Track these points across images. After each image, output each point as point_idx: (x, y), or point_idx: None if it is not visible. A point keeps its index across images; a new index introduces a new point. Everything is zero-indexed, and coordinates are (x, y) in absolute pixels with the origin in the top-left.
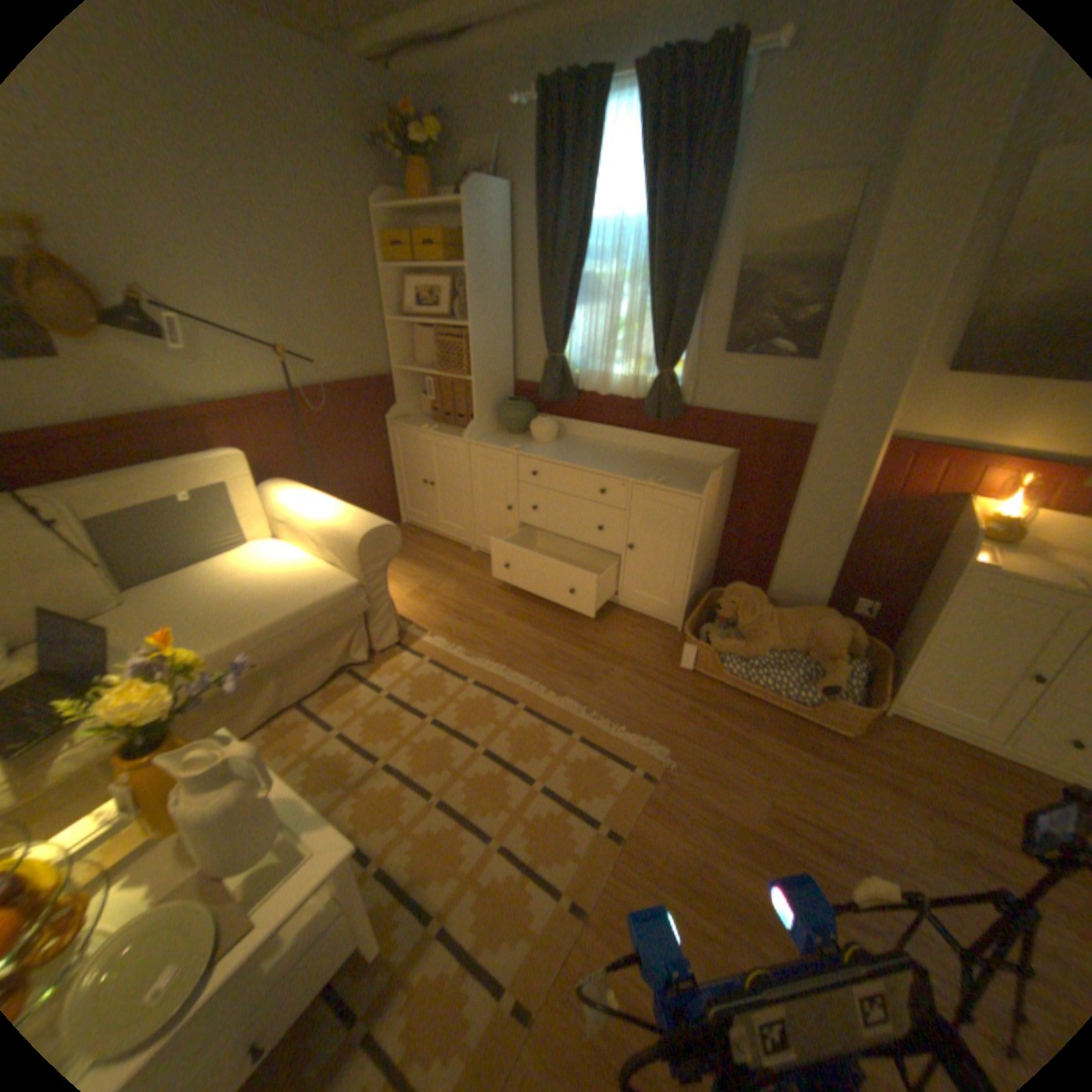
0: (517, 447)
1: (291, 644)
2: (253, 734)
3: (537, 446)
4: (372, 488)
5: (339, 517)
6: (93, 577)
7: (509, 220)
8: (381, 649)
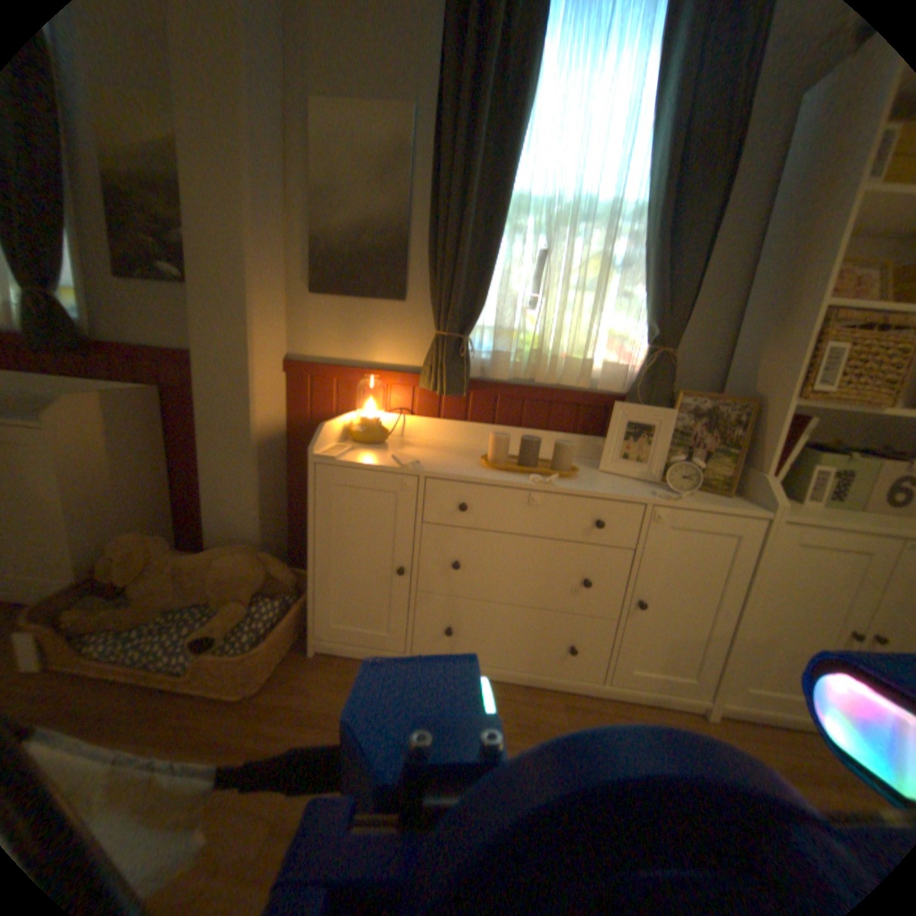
0: None
1: None
2: None
3: None
4: None
5: None
6: None
7: None
8: None
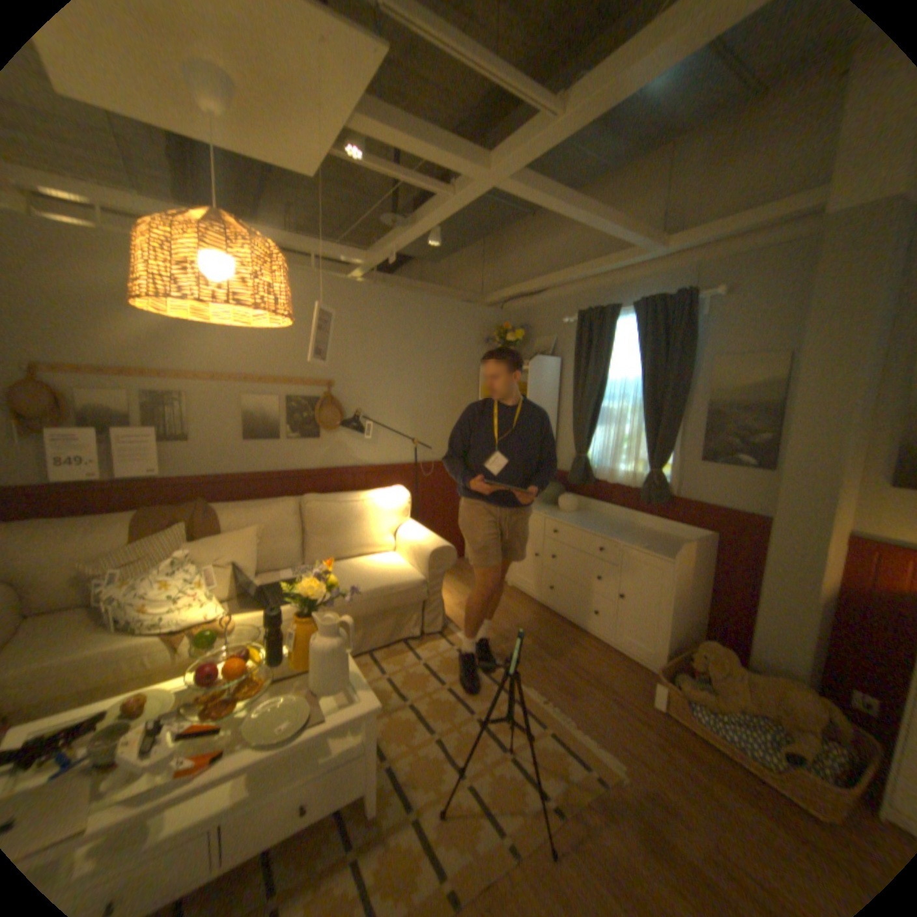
0: (545, 511)
1: (377, 607)
2: None
3: (560, 513)
4: (449, 530)
5: (422, 538)
6: (297, 547)
7: (557, 376)
8: (428, 633)
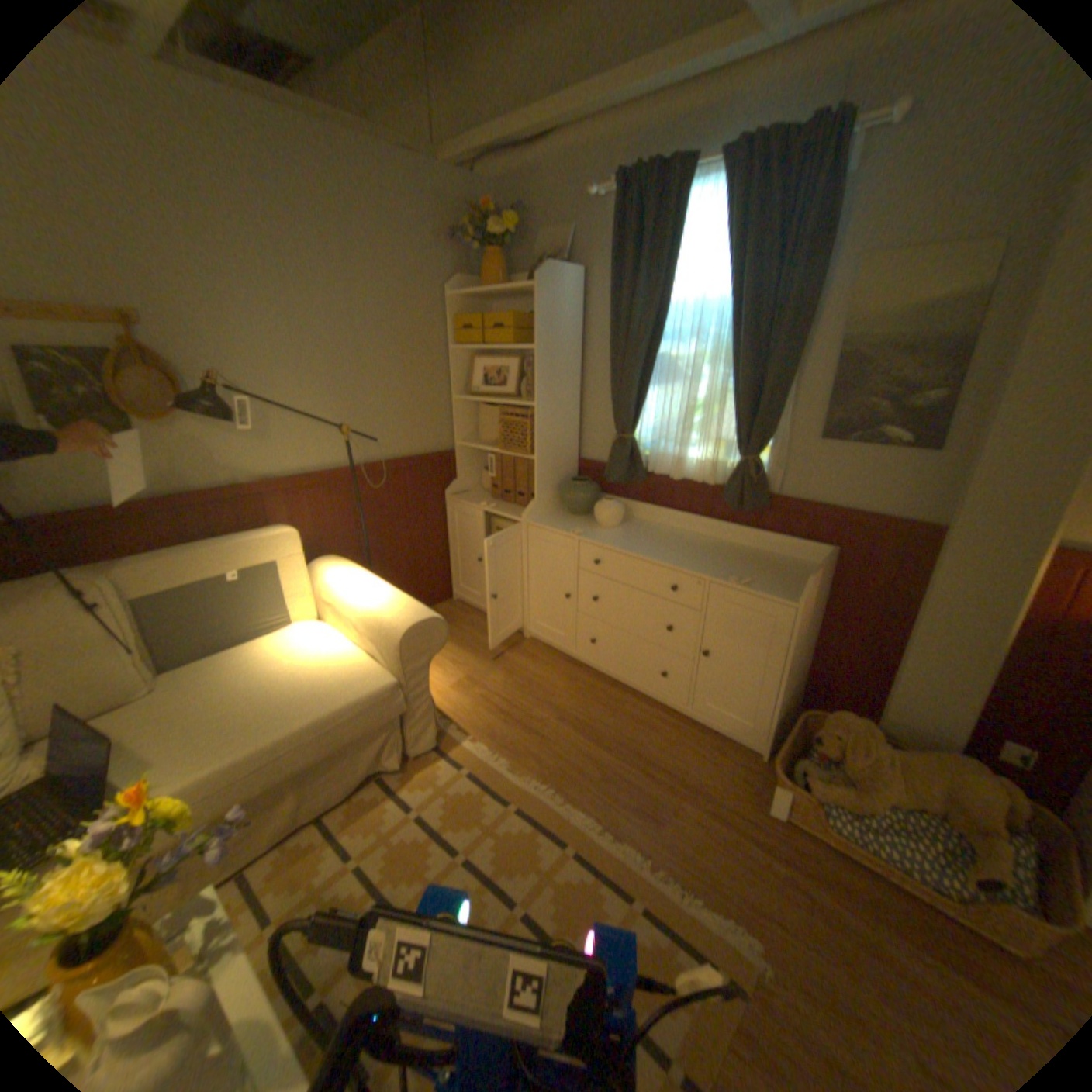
0: (579, 531)
1: (314, 754)
2: (262, 857)
3: (600, 530)
4: (426, 563)
5: (384, 605)
6: (124, 664)
7: (581, 302)
8: (415, 755)
